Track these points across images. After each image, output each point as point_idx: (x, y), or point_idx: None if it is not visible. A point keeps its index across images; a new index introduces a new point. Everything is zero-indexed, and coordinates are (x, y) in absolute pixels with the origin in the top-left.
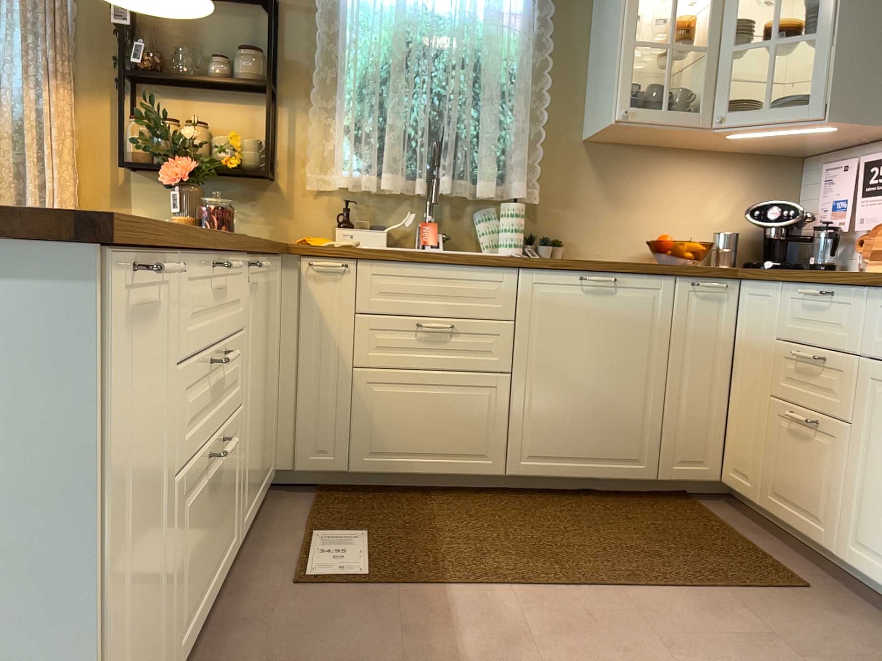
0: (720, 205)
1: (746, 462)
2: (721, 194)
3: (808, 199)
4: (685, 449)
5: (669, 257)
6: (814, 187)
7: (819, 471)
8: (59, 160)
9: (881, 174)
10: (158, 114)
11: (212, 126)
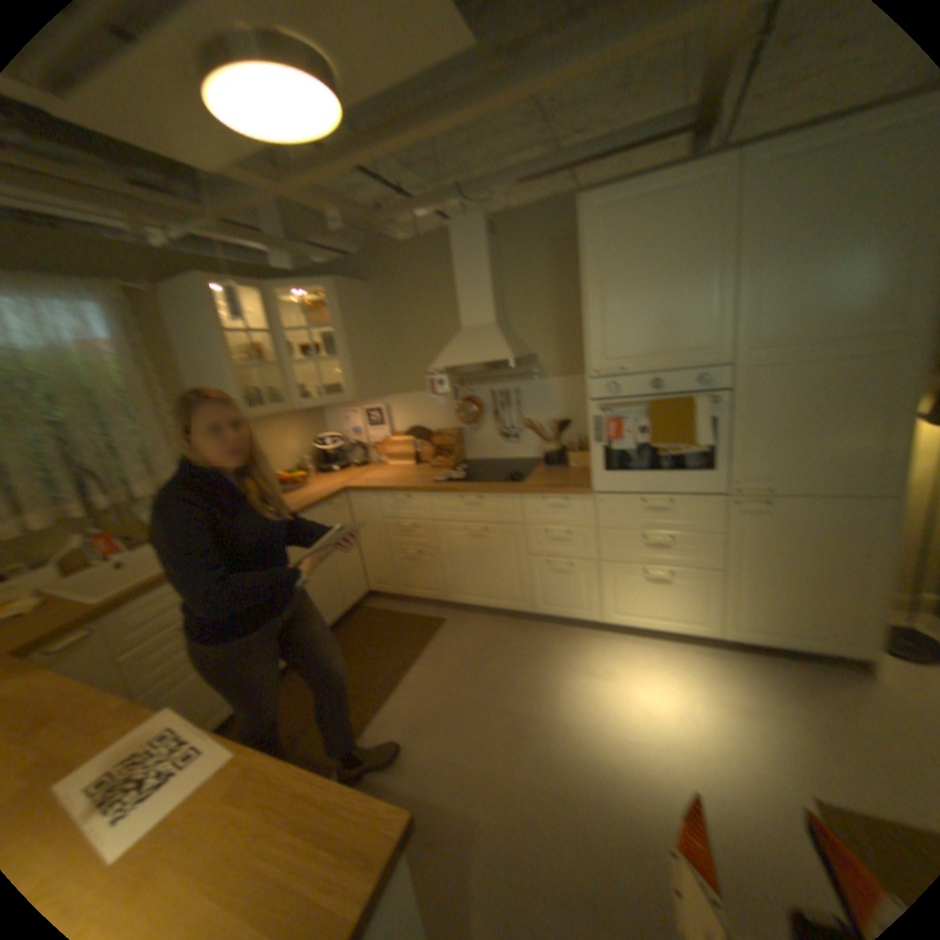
0: (295, 443)
1: (384, 579)
2: (293, 437)
3: (333, 427)
4: (353, 589)
5: (292, 488)
6: (335, 421)
7: (428, 572)
8: None
9: (377, 418)
10: None
11: None
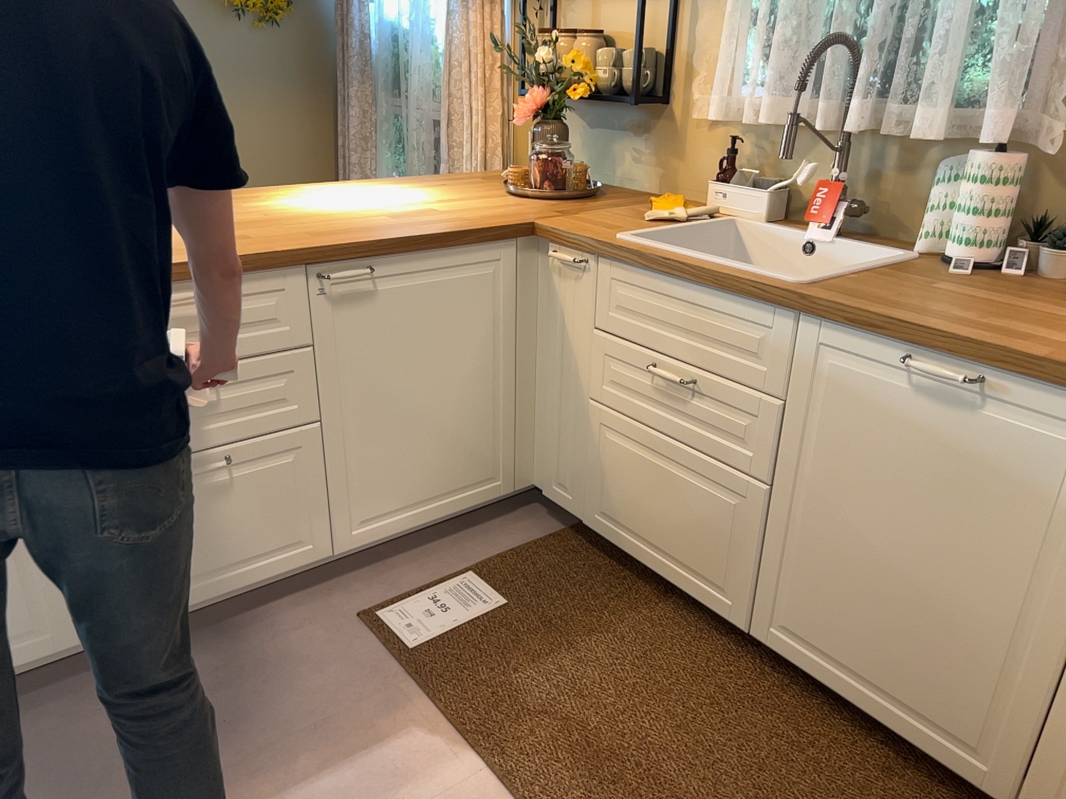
0: None
1: None
2: None
3: None
4: None
5: None
6: None
7: None
8: (478, 90)
9: None
10: (536, 30)
11: (613, 32)
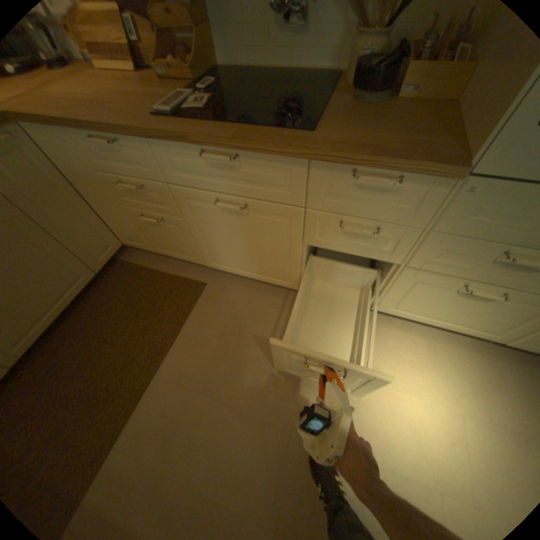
0: None
1: (131, 236)
2: None
3: None
4: (95, 250)
5: None
6: None
7: (177, 238)
8: None
9: None
10: None
11: None
